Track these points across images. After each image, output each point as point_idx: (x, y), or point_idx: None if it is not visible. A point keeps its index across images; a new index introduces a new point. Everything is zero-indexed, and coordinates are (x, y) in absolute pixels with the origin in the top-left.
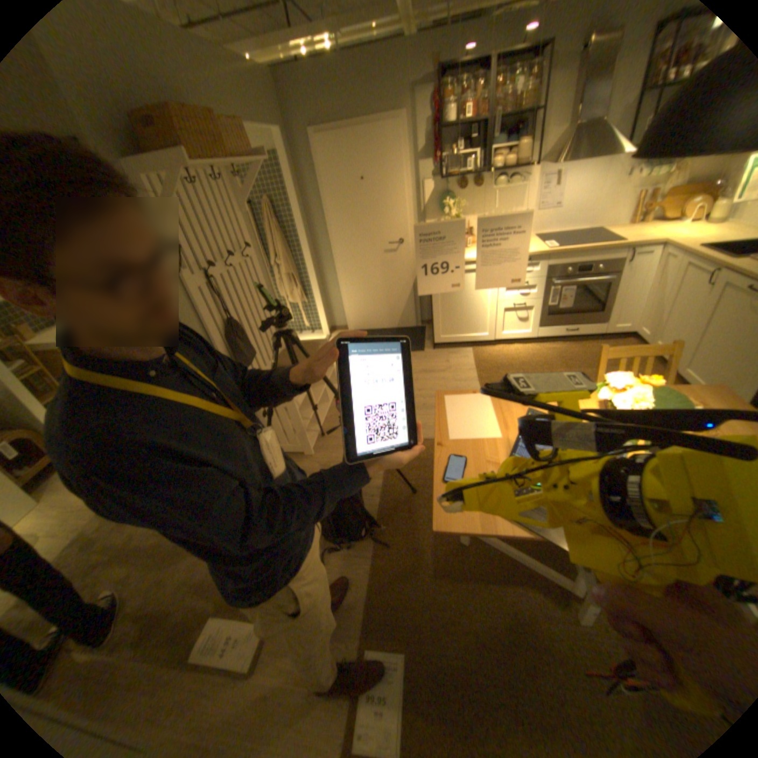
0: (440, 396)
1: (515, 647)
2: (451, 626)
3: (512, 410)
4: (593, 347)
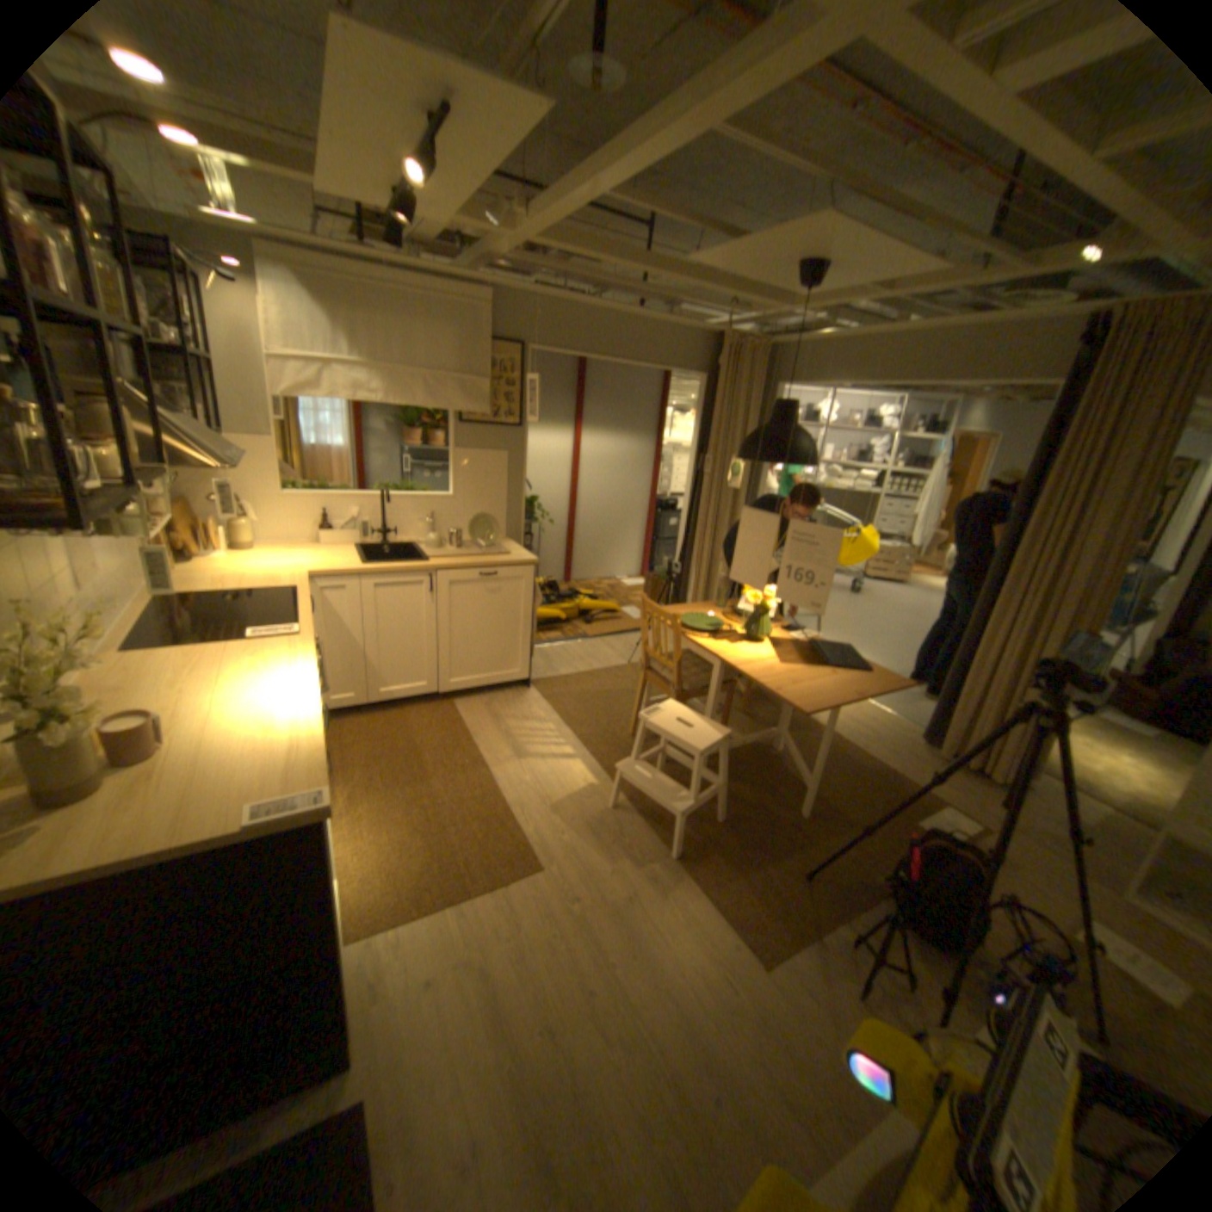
0: (809, 709)
1: (833, 774)
2: (868, 805)
3: (774, 670)
4: (343, 758)
